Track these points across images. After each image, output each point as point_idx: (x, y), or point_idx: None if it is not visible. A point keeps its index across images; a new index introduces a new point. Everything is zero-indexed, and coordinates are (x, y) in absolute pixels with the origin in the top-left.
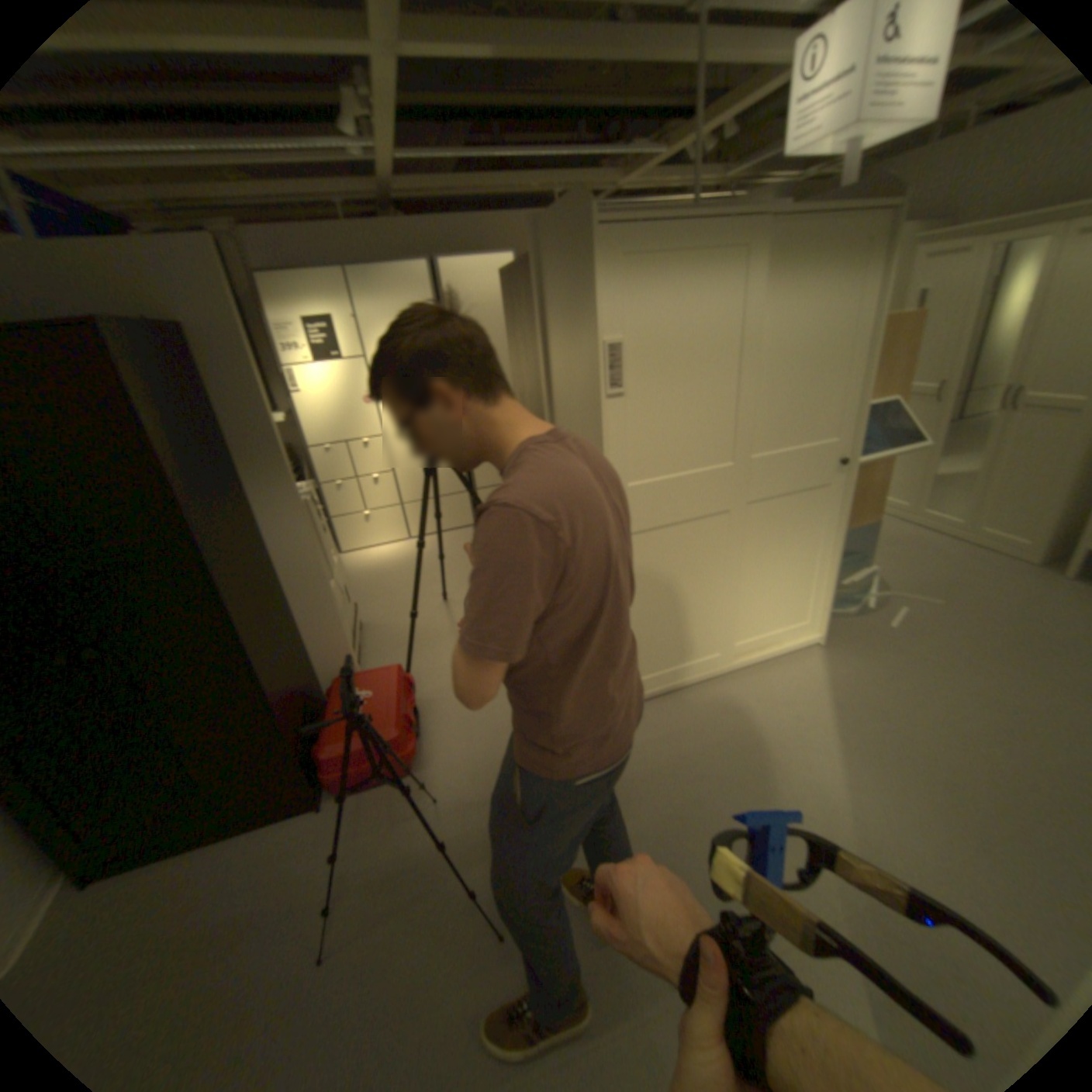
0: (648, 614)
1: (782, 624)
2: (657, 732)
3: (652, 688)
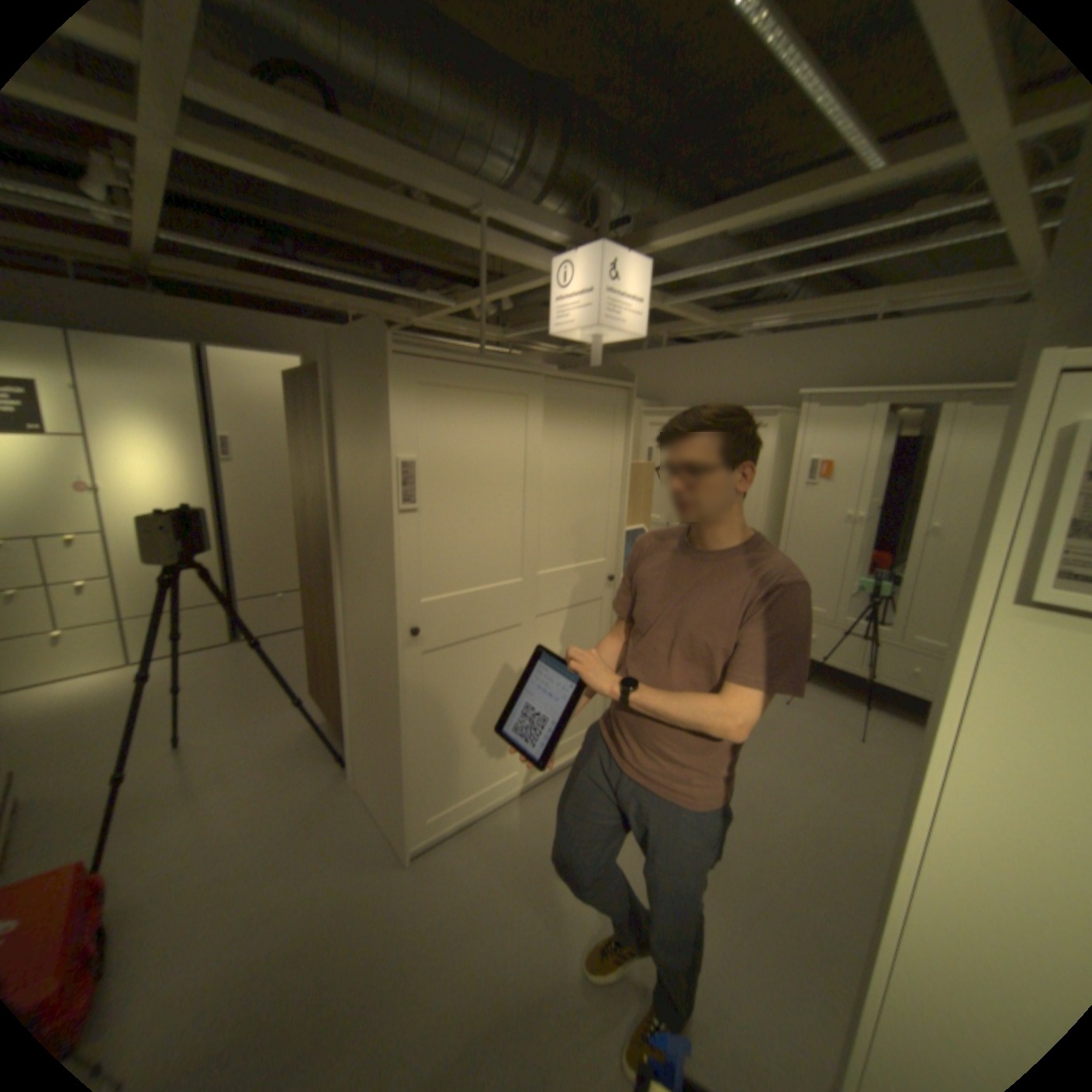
0: (442, 740)
1: (570, 733)
2: (452, 882)
3: (447, 827)
